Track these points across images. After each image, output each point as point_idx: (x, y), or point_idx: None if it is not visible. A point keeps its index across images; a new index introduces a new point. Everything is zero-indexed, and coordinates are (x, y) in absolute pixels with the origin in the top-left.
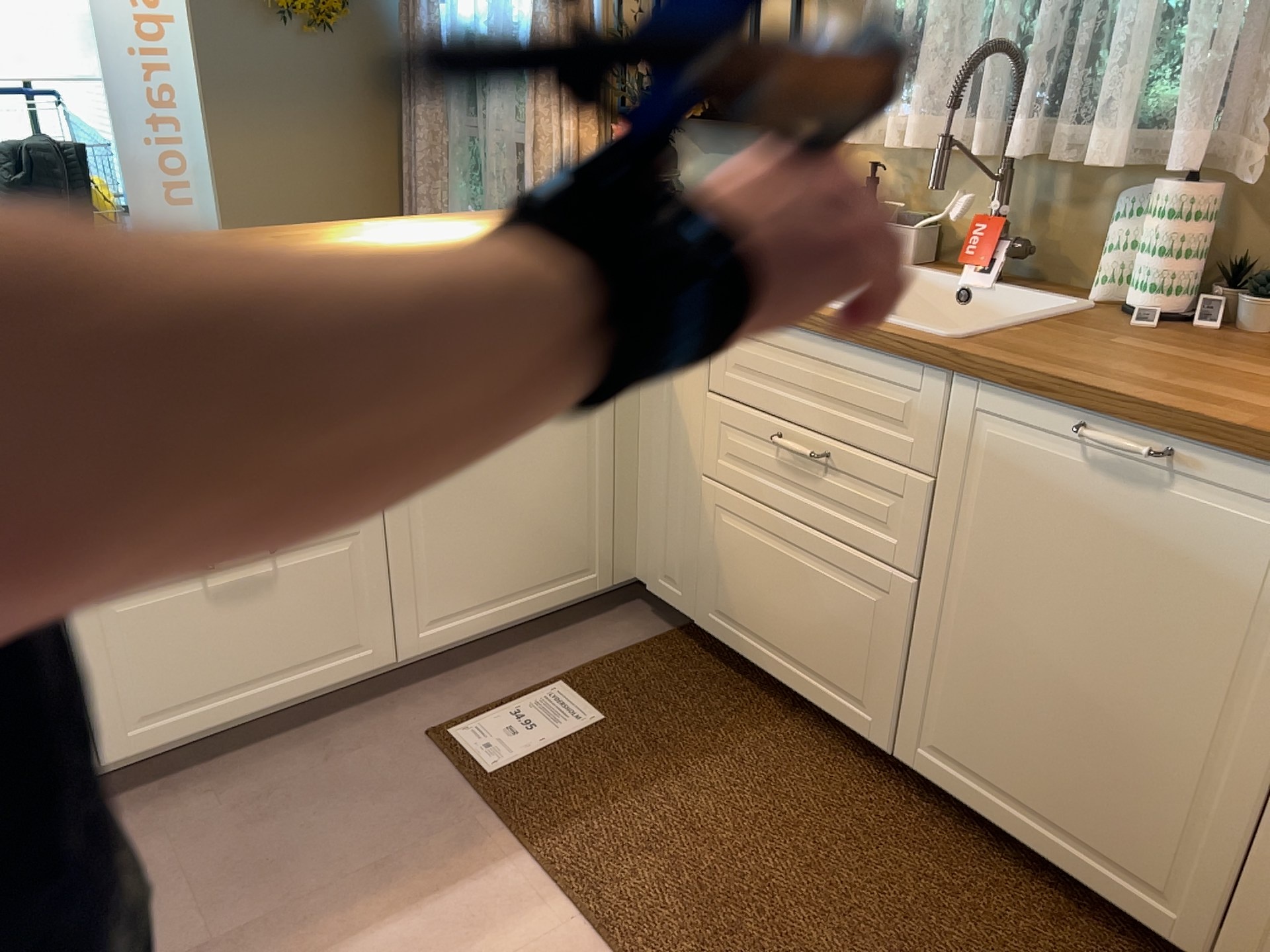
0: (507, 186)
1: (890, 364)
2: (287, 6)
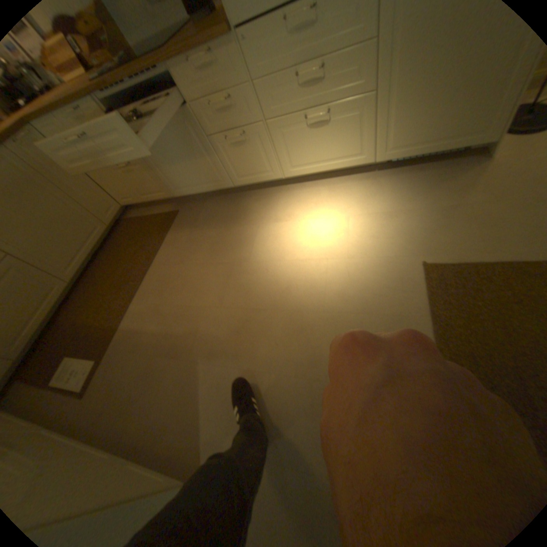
0: None
1: None
2: None
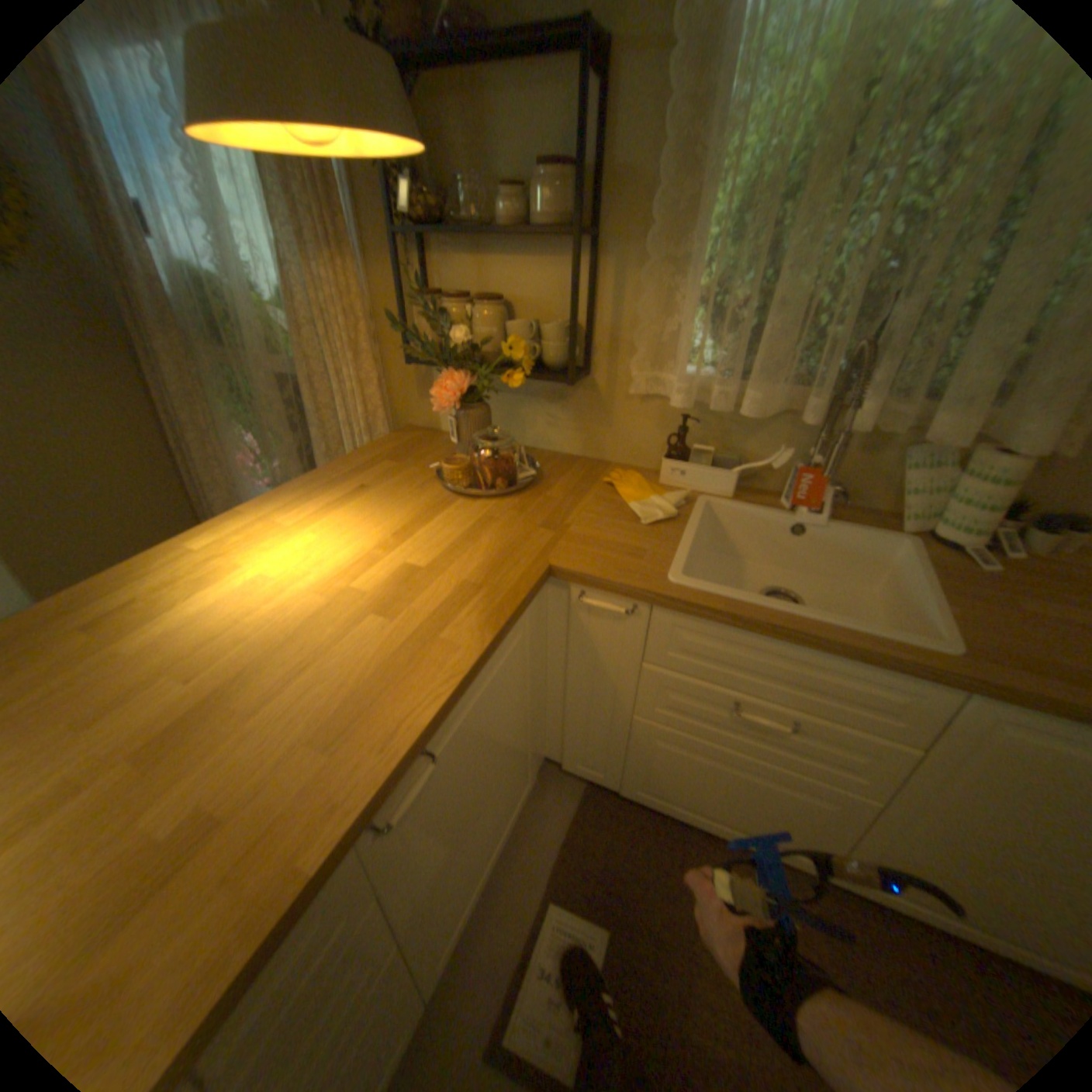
0: (279, 412)
1: (897, 676)
2: None
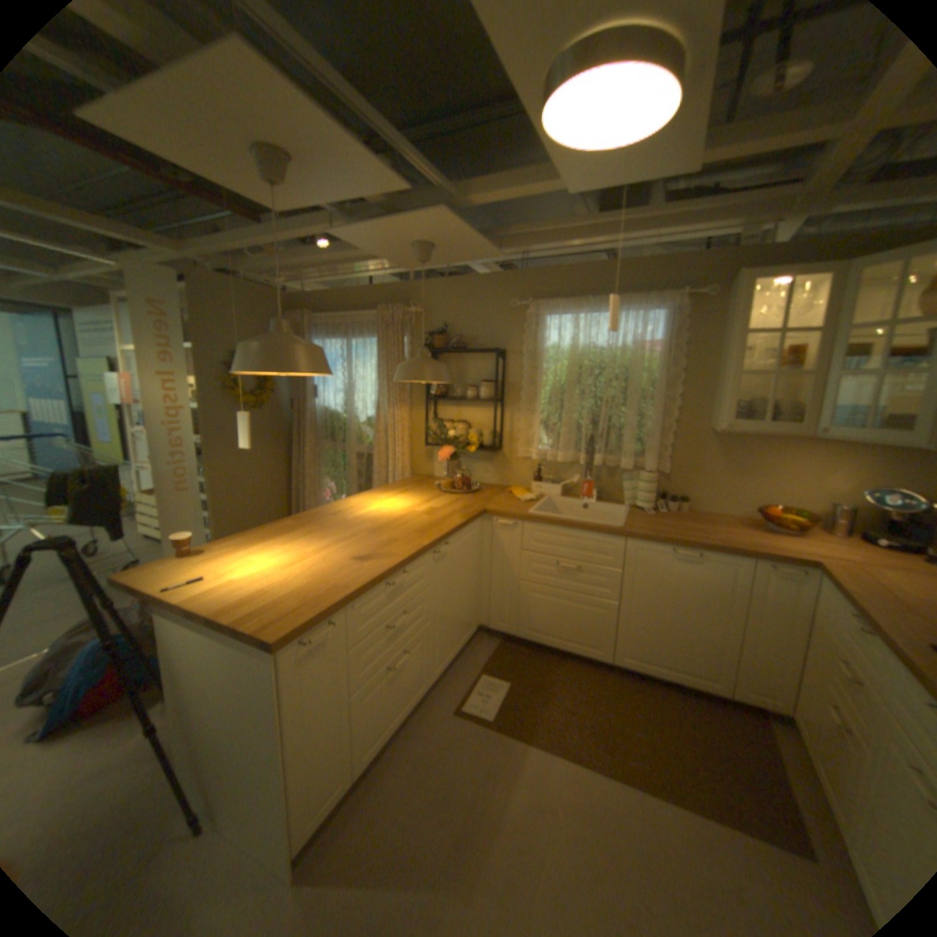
0: (356, 470)
1: (603, 537)
2: (246, 400)
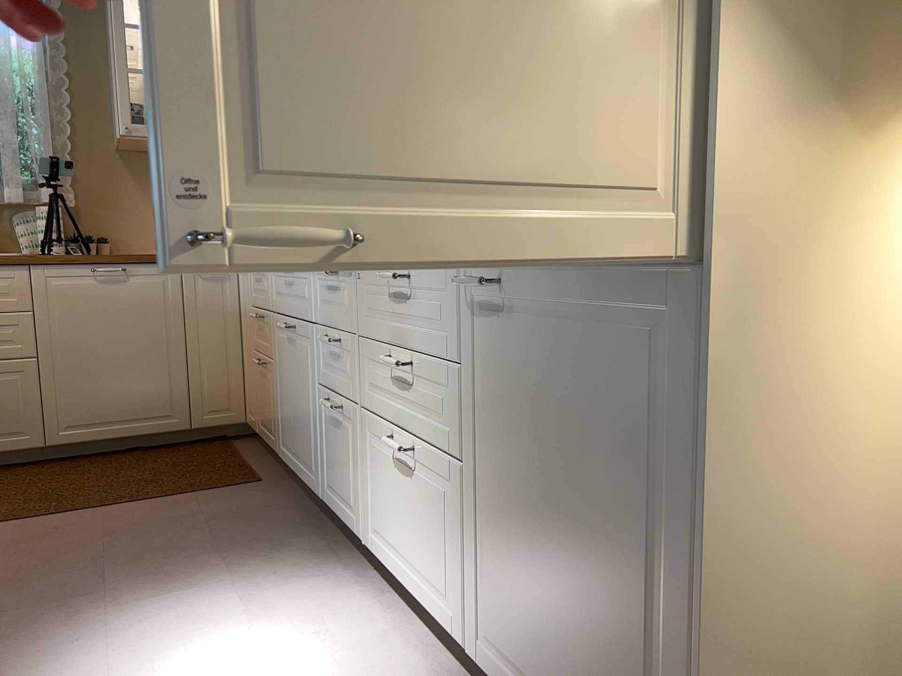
0: None
1: None
2: None
